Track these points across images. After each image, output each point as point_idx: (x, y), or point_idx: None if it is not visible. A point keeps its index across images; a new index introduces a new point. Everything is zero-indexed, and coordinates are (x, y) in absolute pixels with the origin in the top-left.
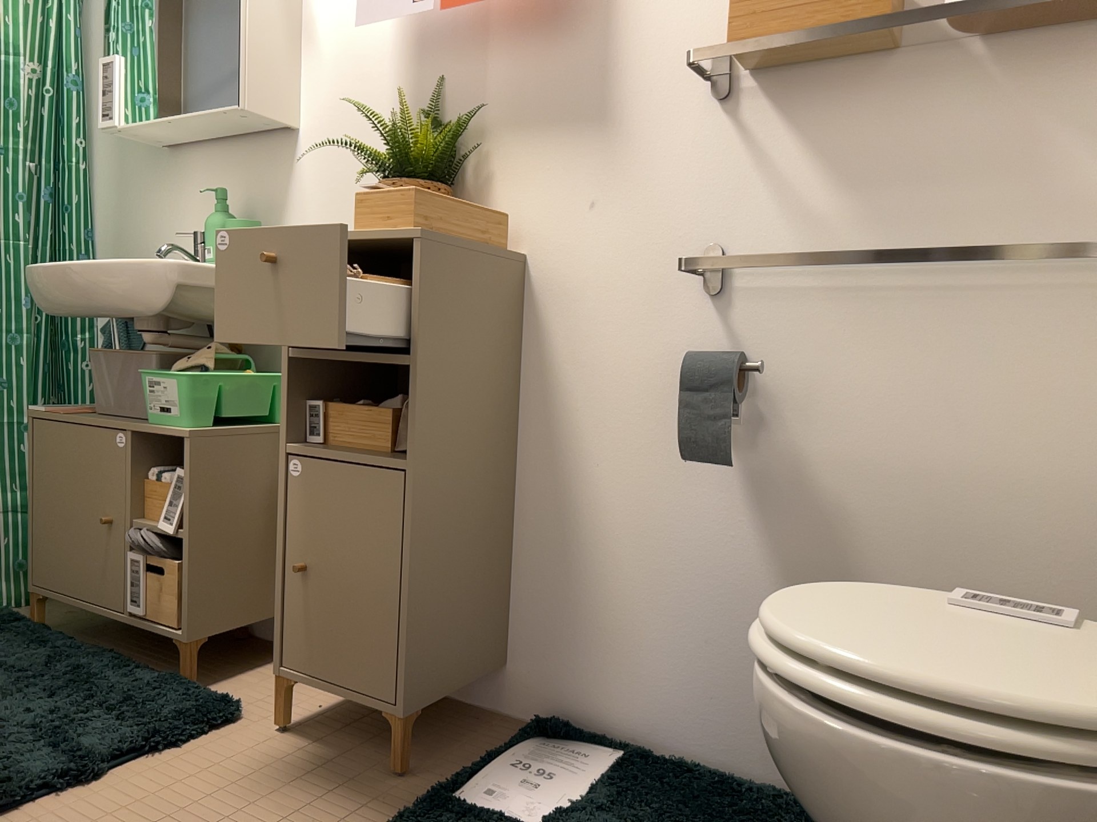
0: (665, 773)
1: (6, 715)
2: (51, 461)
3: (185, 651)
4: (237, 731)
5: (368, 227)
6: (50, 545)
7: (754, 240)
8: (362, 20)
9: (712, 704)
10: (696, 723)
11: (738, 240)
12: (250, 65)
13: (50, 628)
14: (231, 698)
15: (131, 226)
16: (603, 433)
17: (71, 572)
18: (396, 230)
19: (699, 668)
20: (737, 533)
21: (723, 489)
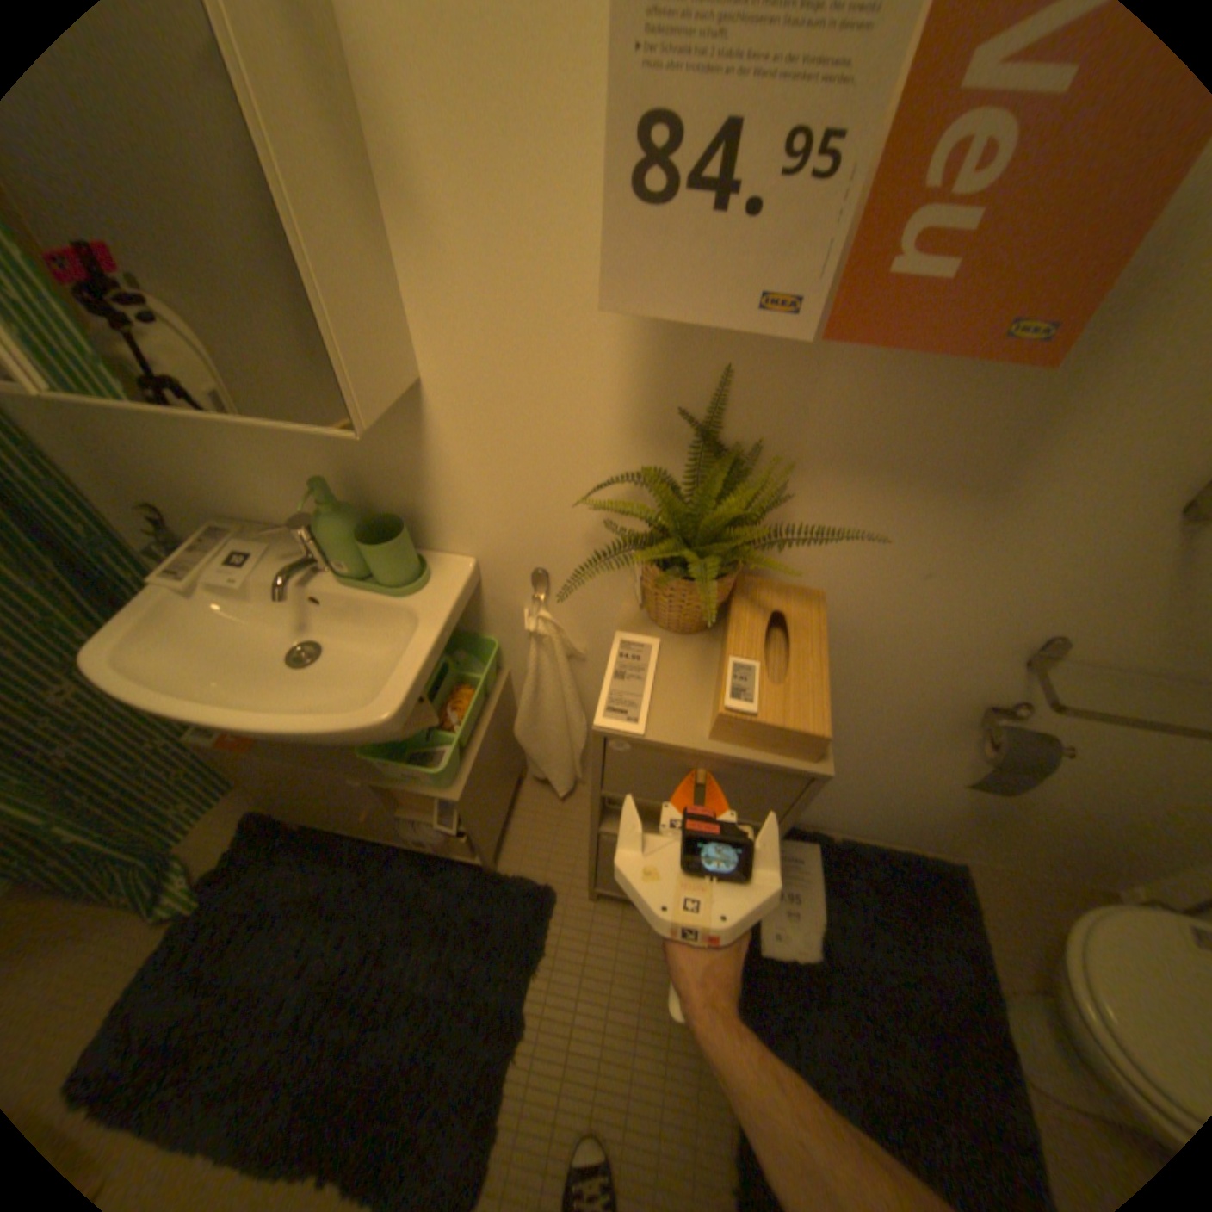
0: (858, 869)
1: (404, 995)
2: (251, 773)
3: (488, 867)
4: (567, 914)
5: (740, 745)
6: (289, 809)
7: (1113, 639)
8: (617, 294)
9: (882, 823)
10: (866, 827)
11: (1094, 636)
12: (343, 339)
13: (316, 832)
14: (541, 883)
15: (110, 445)
16: (856, 721)
17: (328, 823)
18: (791, 762)
19: (881, 813)
20: (951, 776)
21: (957, 763)
